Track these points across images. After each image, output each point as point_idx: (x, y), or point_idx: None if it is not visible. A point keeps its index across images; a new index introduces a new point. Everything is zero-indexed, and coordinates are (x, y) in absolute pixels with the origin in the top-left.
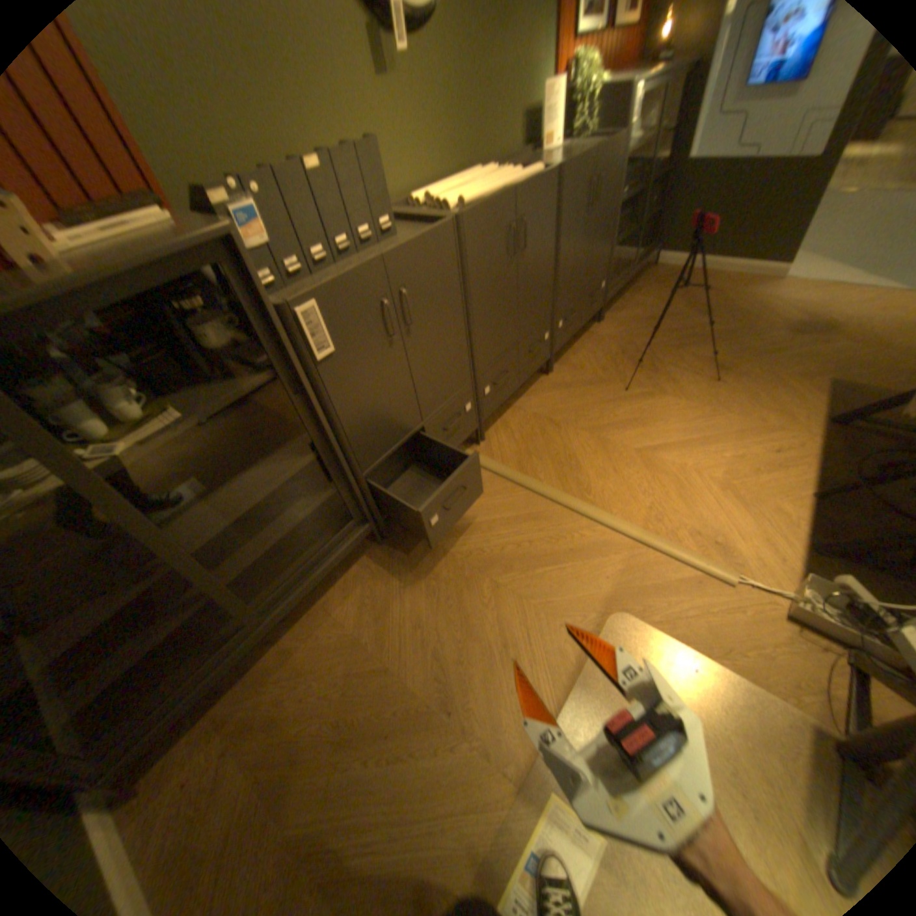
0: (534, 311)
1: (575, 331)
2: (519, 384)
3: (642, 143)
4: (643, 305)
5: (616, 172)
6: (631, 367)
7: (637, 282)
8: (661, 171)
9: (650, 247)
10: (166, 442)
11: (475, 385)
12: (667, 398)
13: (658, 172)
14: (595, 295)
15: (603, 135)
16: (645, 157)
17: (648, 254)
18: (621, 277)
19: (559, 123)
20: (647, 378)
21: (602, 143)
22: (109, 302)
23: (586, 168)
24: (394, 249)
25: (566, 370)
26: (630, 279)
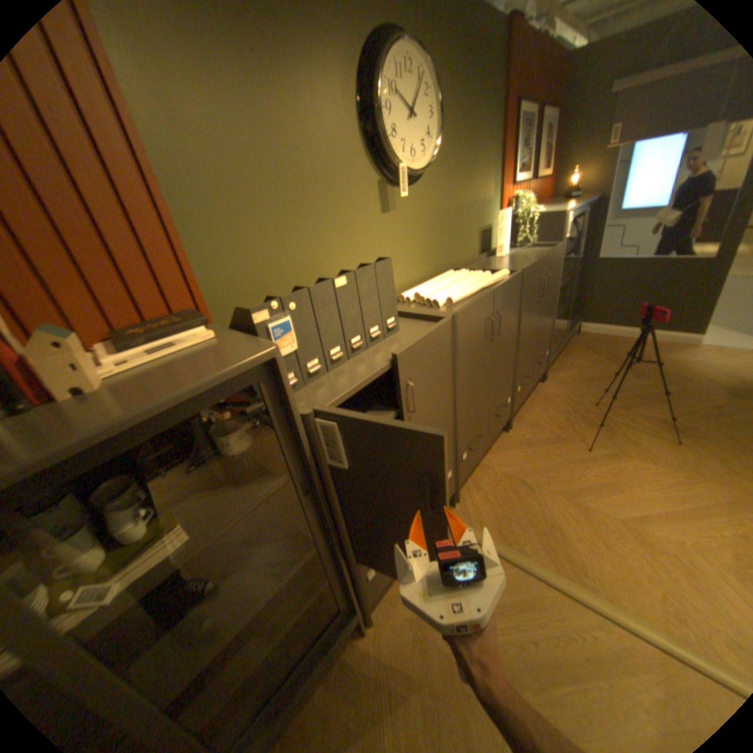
0: (501, 381)
1: (528, 392)
2: (488, 444)
3: (569, 249)
4: (579, 367)
5: (556, 270)
6: (587, 426)
7: (566, 346)
8: (579, 266)
9: (575, 319)
10: (166, 574)
11: (456, 453)
12: (634, 461)
13: (577, 267)
14: (542, 361)
15: (542, 245)
16: (570, 258)
17: (574, 325)
18: (558, 345)
19: (507, 237)
20: (606, 439)
21: (547, 252)
22: (141, 437)
23: (539, 270)
24: (405, 348)
25: (524, 427)
26: (564, 345)
